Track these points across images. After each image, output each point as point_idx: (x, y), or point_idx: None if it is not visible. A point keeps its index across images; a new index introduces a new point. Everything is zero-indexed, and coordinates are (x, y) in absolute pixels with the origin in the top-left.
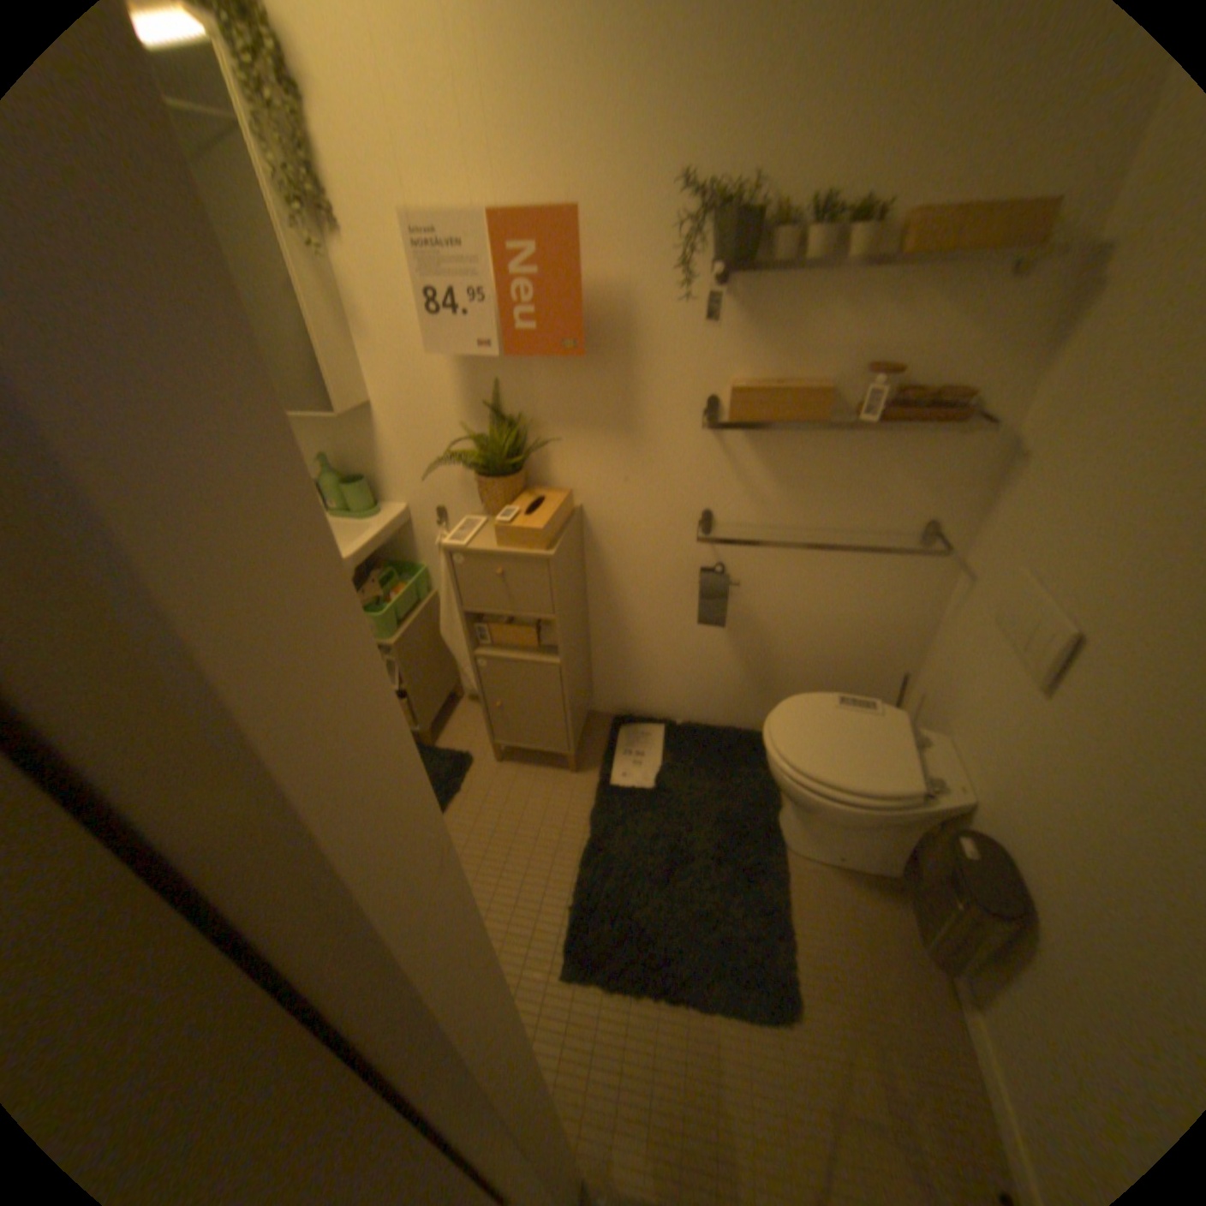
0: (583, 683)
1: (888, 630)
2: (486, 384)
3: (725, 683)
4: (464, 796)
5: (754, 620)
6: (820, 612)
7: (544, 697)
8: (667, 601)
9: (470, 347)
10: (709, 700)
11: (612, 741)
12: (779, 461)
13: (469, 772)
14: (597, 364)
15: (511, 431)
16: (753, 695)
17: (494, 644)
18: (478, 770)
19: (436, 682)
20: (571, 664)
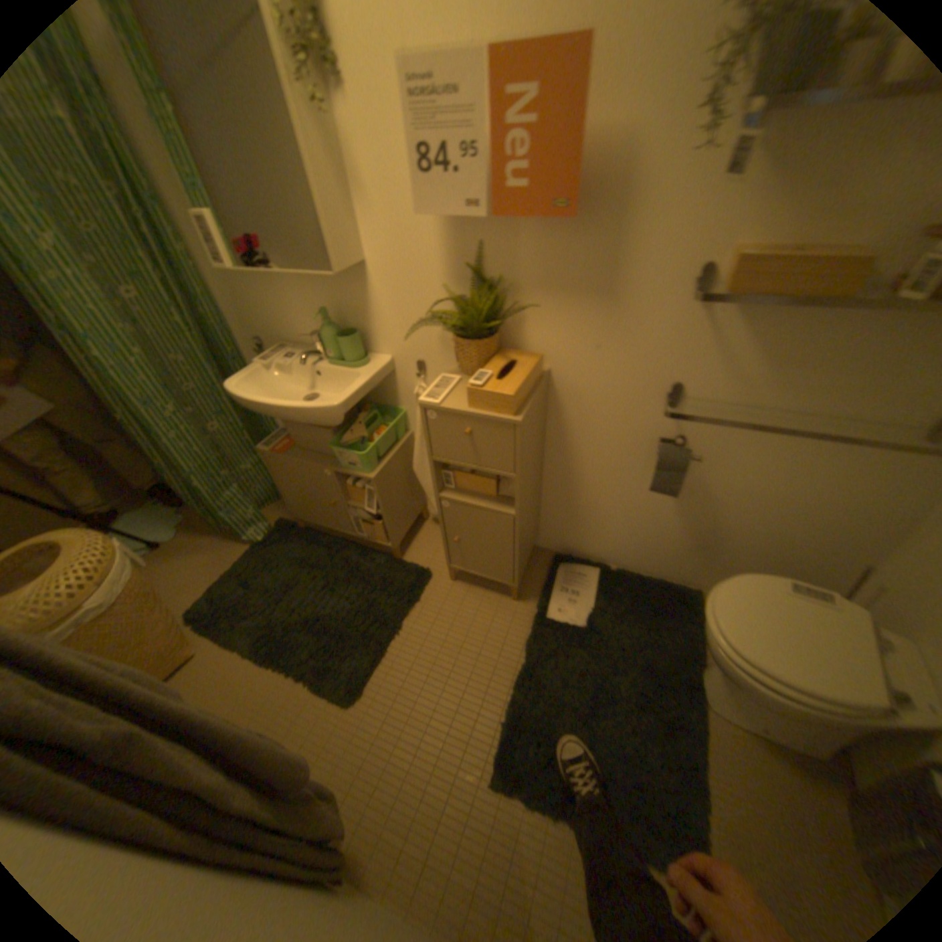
0: (531, 525)
1: (857, 519)
2: (470, 244)
3: (665, 541)
4: (423, 605)
5: (707, 490)
6: (782, 492)
7: (497, 538)
8: (620, 463)
9: (457, 205)
10: (645, 553)
11: (551, 576)
12: (774, 335)
13: (428, 585)
14: (585, 223)
15: (490, 293)
16: (691, 555)
17: (457, 487)
18: (436, 584)
19: (407, 506)
20: (524, 513)
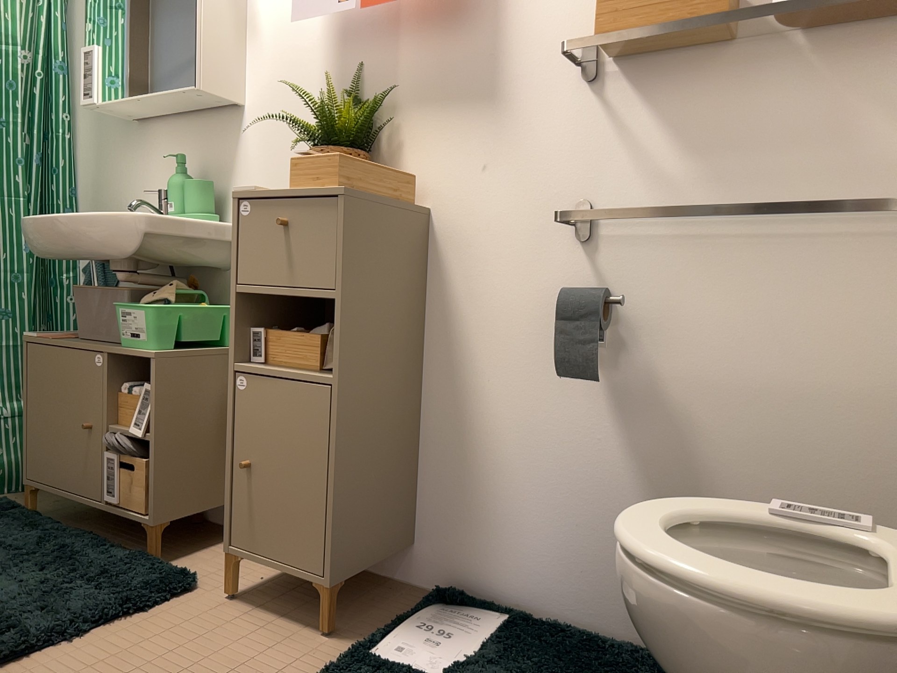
0: (385, 481)
1: None
2: (351, 68)
3: None
4: (148, 616)
5: (664, 396)
6: (777, 382)
7: (304, 448)
8: (530, 358)
9: (330, 5)
10: (594, 576)
11: (411, 612)
12: (682, 116)
13: (179, 596)
14: (462, 27)
15: (361, 107)
16: None
17: (267, 362)
18: (194, 598)
19: (204, 464)
20: (355, 402)
